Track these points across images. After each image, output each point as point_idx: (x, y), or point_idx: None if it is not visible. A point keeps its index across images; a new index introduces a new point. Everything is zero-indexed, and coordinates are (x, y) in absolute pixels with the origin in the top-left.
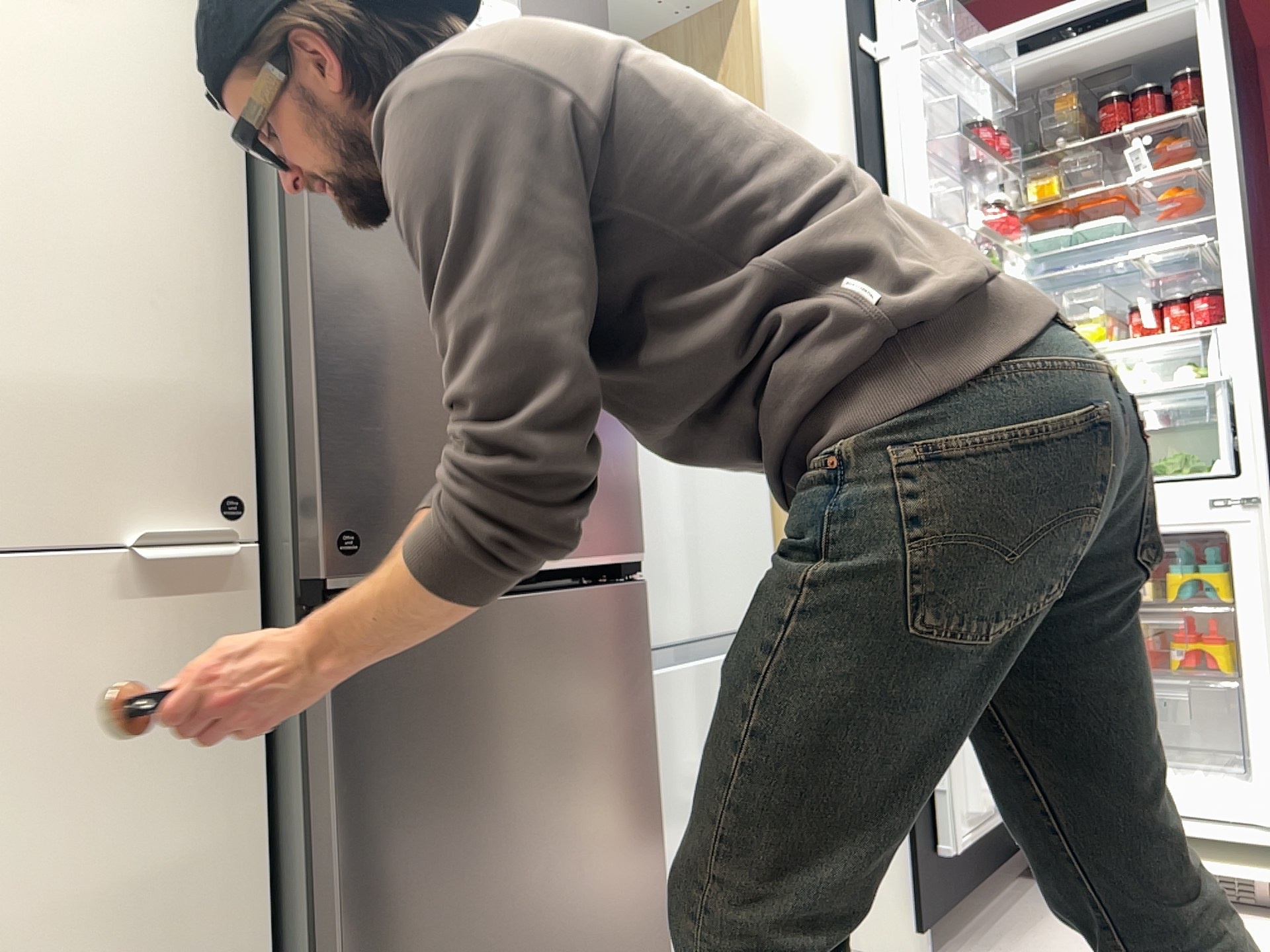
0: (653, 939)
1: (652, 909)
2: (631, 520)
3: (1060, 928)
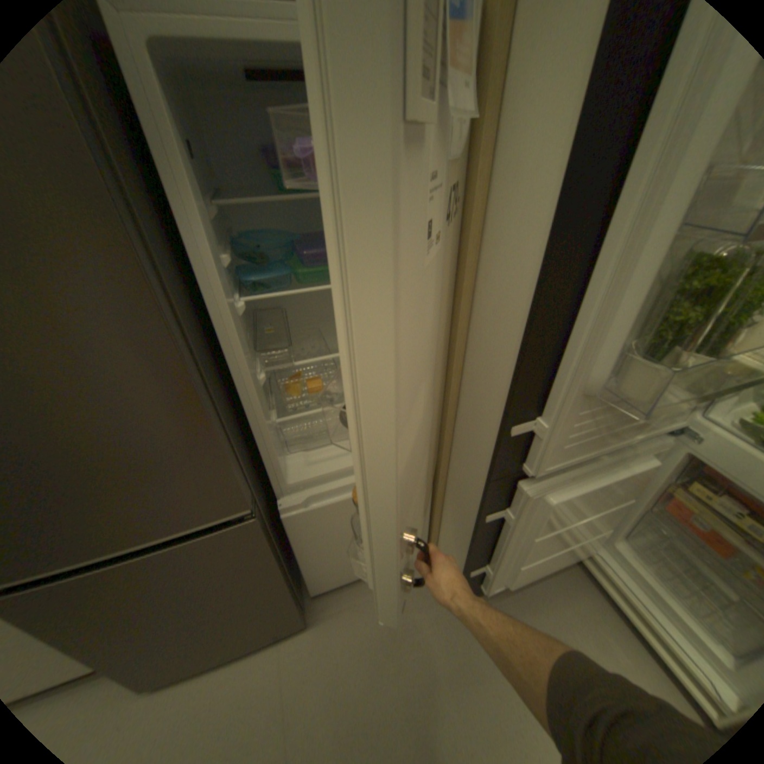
0: (285, 605)
1: (282, 601)
2: (230, 499)
3: (549, 620)
